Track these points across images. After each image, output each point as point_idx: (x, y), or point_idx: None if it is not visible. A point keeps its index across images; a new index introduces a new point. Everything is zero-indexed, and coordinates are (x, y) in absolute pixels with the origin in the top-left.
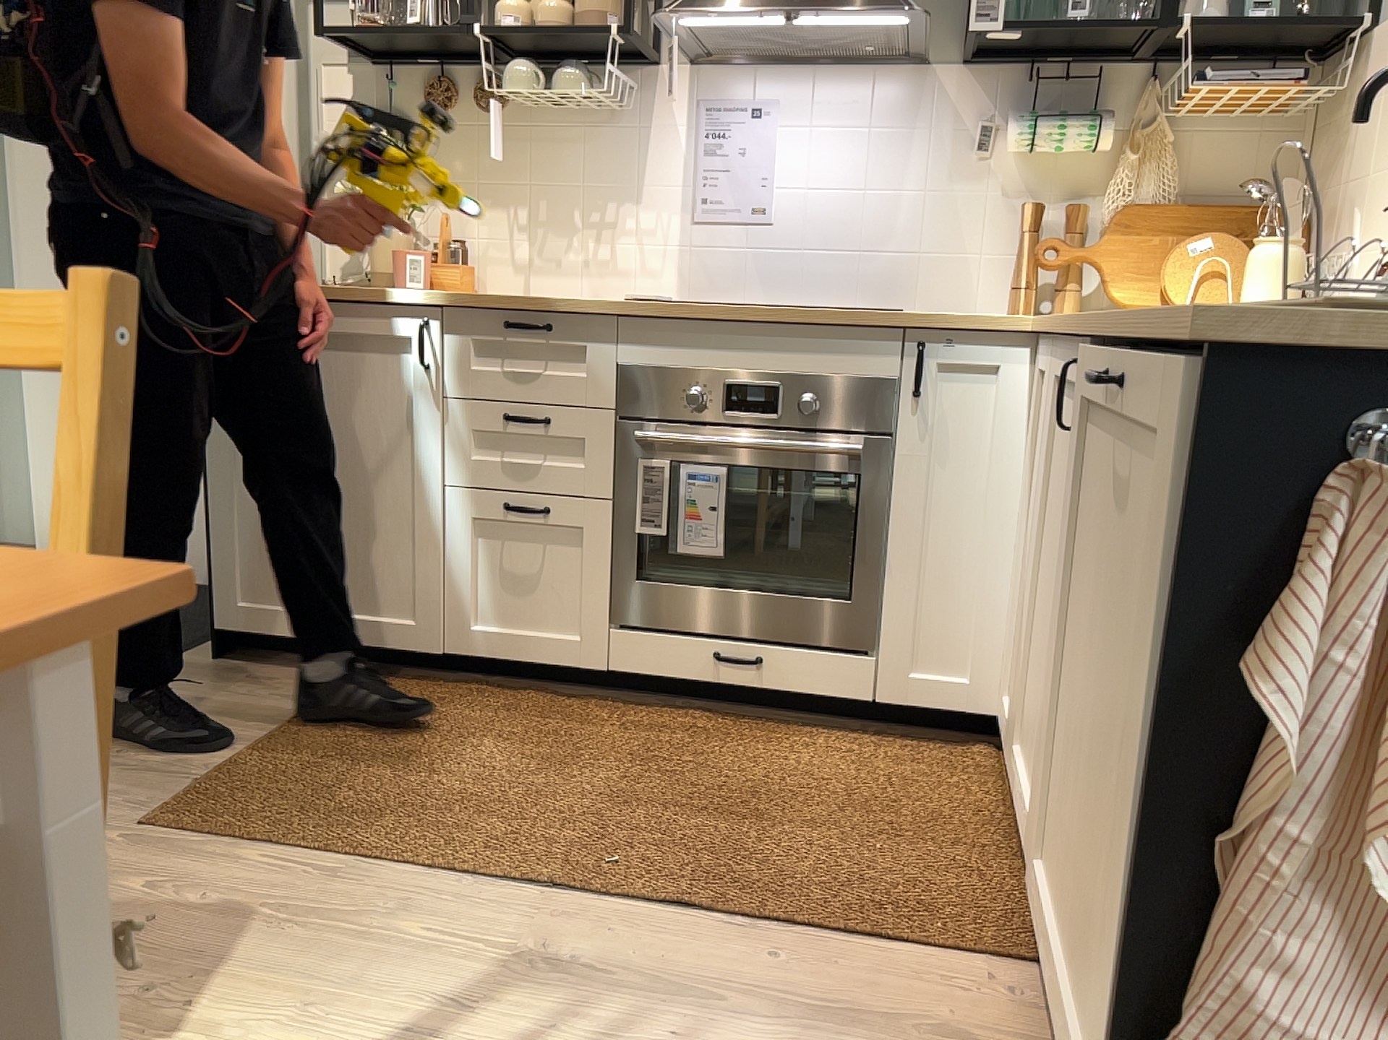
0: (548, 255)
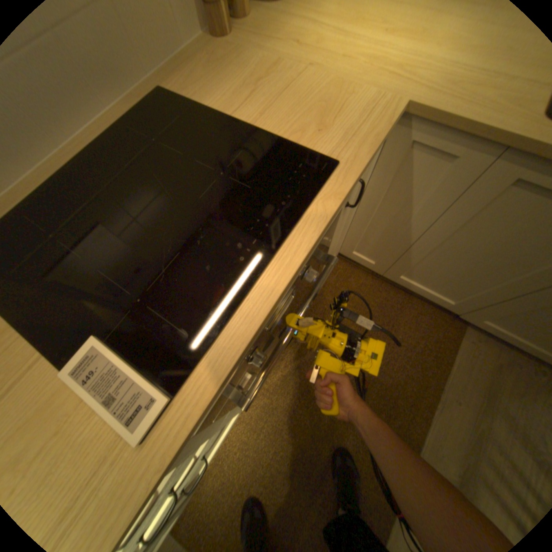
0: None
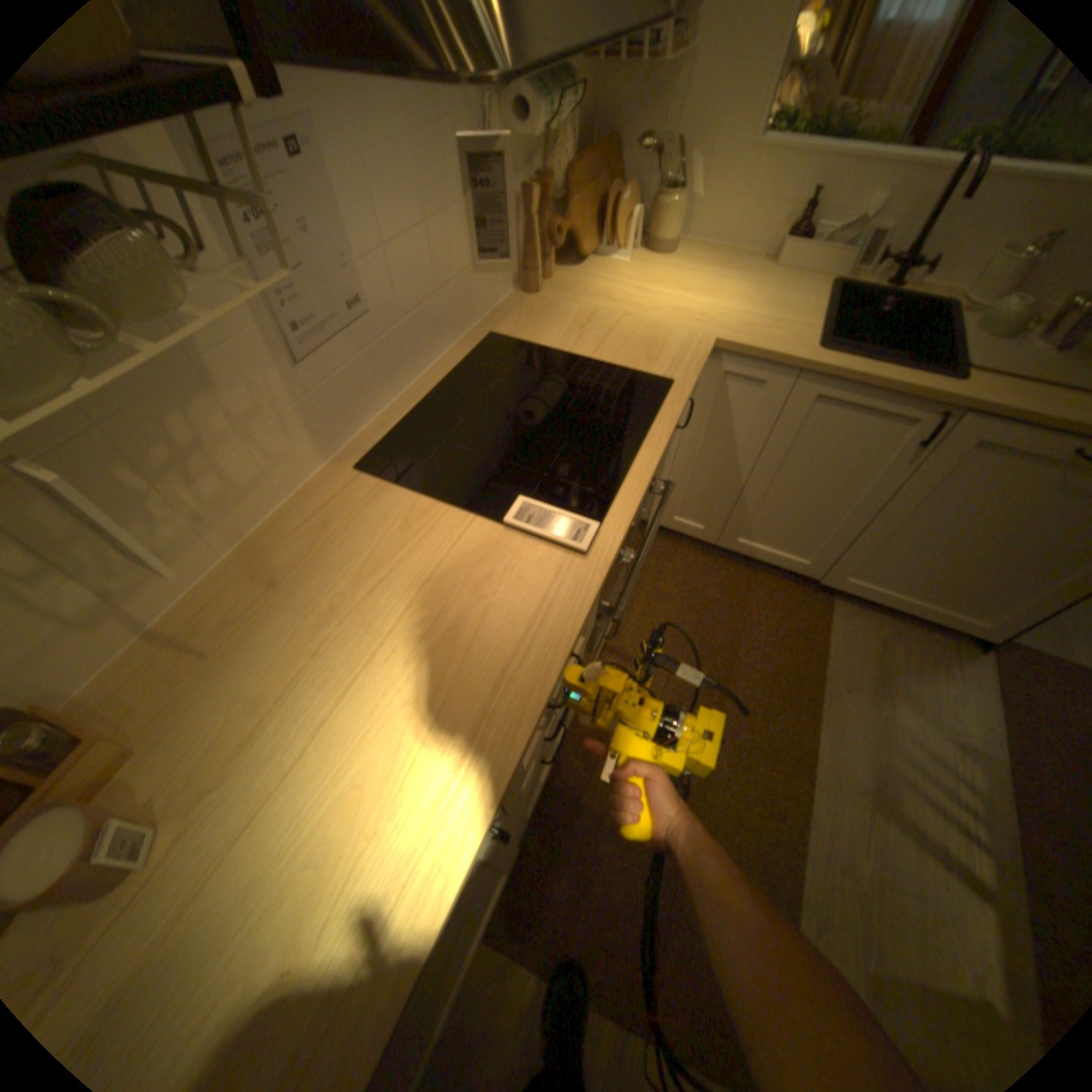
0: (119, 560)
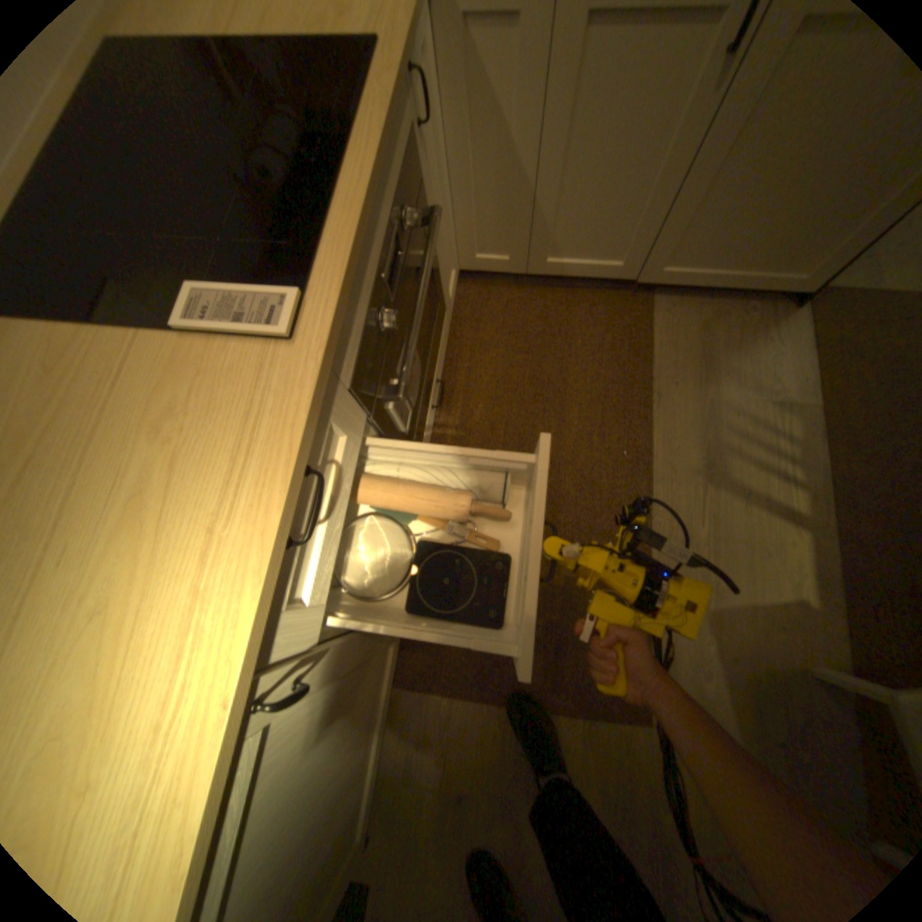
0: None
